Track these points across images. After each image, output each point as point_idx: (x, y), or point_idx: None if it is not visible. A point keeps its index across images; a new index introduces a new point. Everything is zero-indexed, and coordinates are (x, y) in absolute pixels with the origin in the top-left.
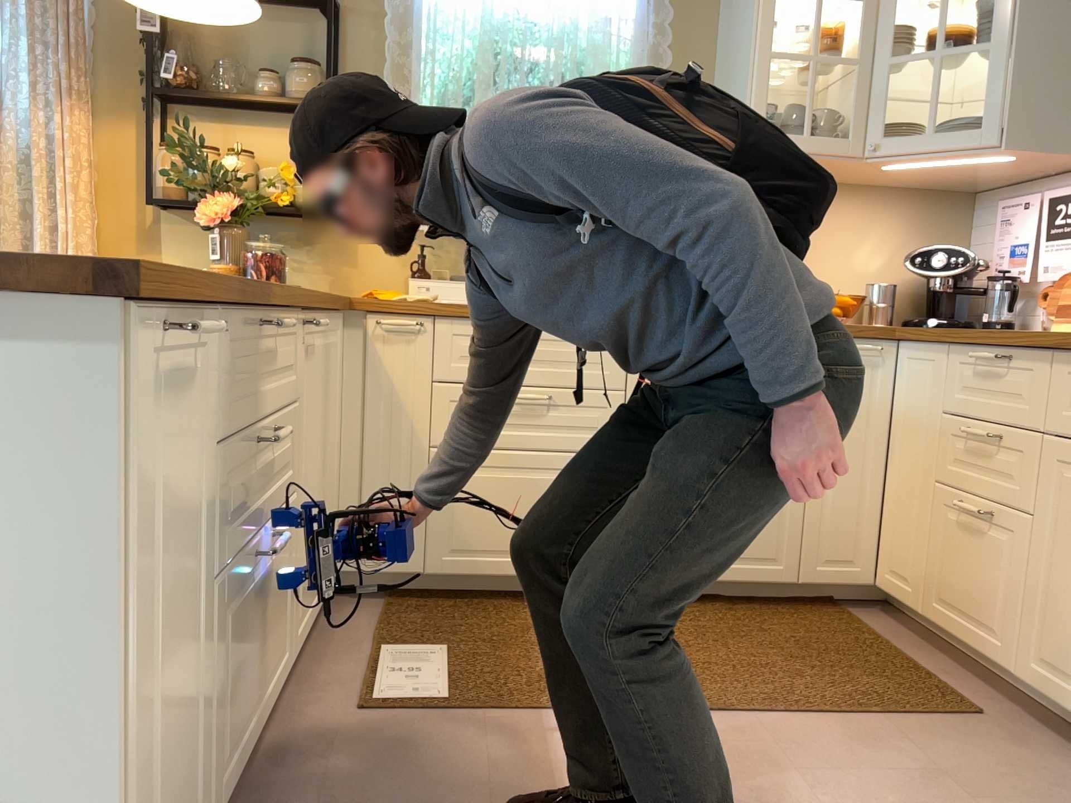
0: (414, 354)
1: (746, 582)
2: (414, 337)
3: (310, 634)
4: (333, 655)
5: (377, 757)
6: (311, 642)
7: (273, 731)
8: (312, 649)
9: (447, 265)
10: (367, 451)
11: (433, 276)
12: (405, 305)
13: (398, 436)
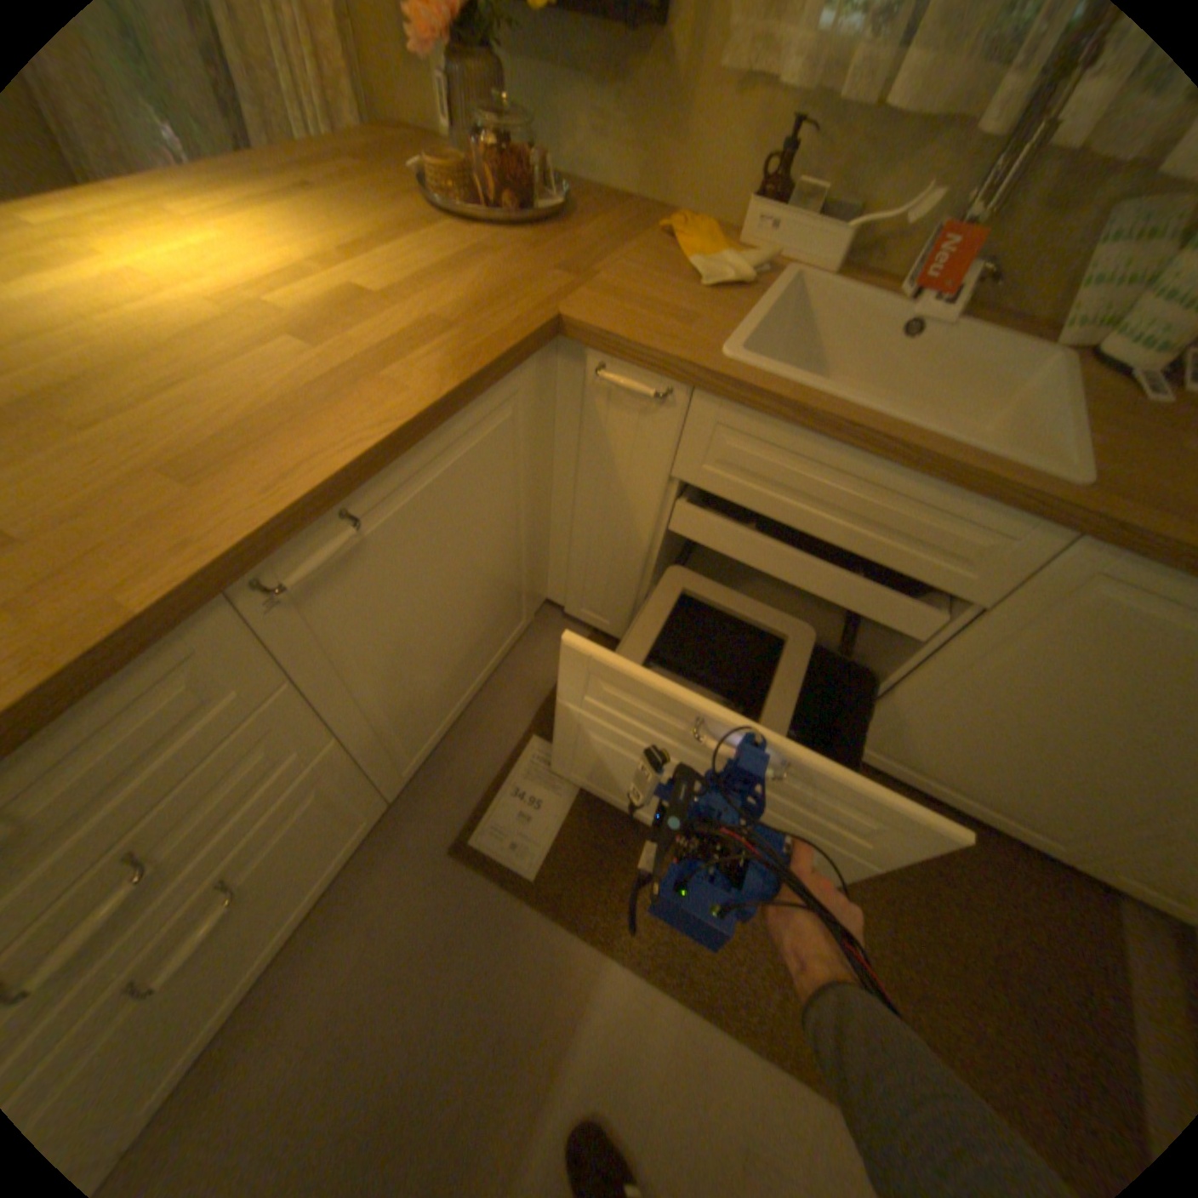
0: (653, 435)
1: (999, 832)
2: (658, 411)
3: (491, 678)
4: (488, 731)
5: (420, 959)
6: (484, 693)
7: (367, 854)
8: (477, 709)
9: (837, 169)
10: (578, 524)
11: (796, 197)
12: (649, 357)
13: (616, 524)
